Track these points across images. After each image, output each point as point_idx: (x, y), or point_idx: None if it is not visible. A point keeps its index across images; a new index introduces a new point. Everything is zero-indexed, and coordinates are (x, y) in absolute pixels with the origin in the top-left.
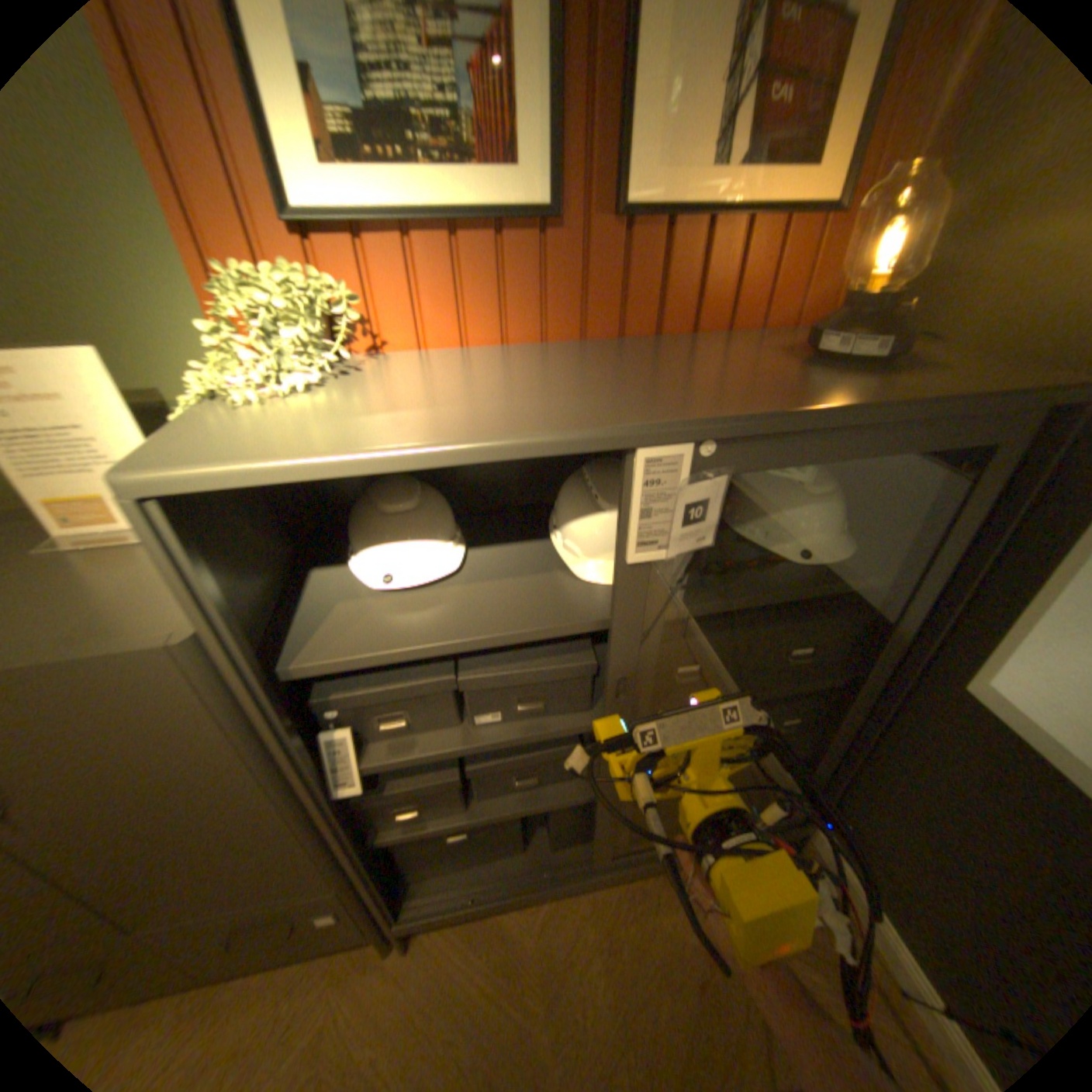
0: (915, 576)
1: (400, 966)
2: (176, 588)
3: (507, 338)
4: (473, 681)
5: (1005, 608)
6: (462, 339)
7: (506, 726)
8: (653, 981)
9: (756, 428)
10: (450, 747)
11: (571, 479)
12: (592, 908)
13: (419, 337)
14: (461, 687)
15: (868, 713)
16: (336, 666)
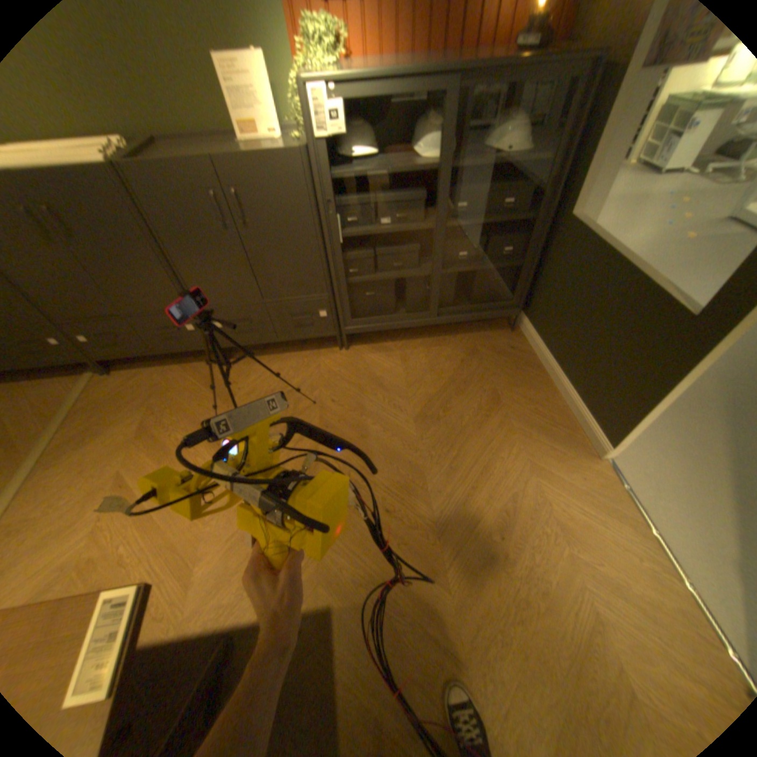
0: (553, 156)
1: (347, 353)
2: (307, 123)
3: (399, 51)
4: (382, 200)
5: (587, 168)
6: (381, 53)
7: (393, 226)
8: (445, 360)
9: (482, 71)
10: (373, 231)
11: (422, 118)
12: (422, 343)
13: (365, 51)
14: (378, 201)
15: (540, 238)
16: (341, 176)
